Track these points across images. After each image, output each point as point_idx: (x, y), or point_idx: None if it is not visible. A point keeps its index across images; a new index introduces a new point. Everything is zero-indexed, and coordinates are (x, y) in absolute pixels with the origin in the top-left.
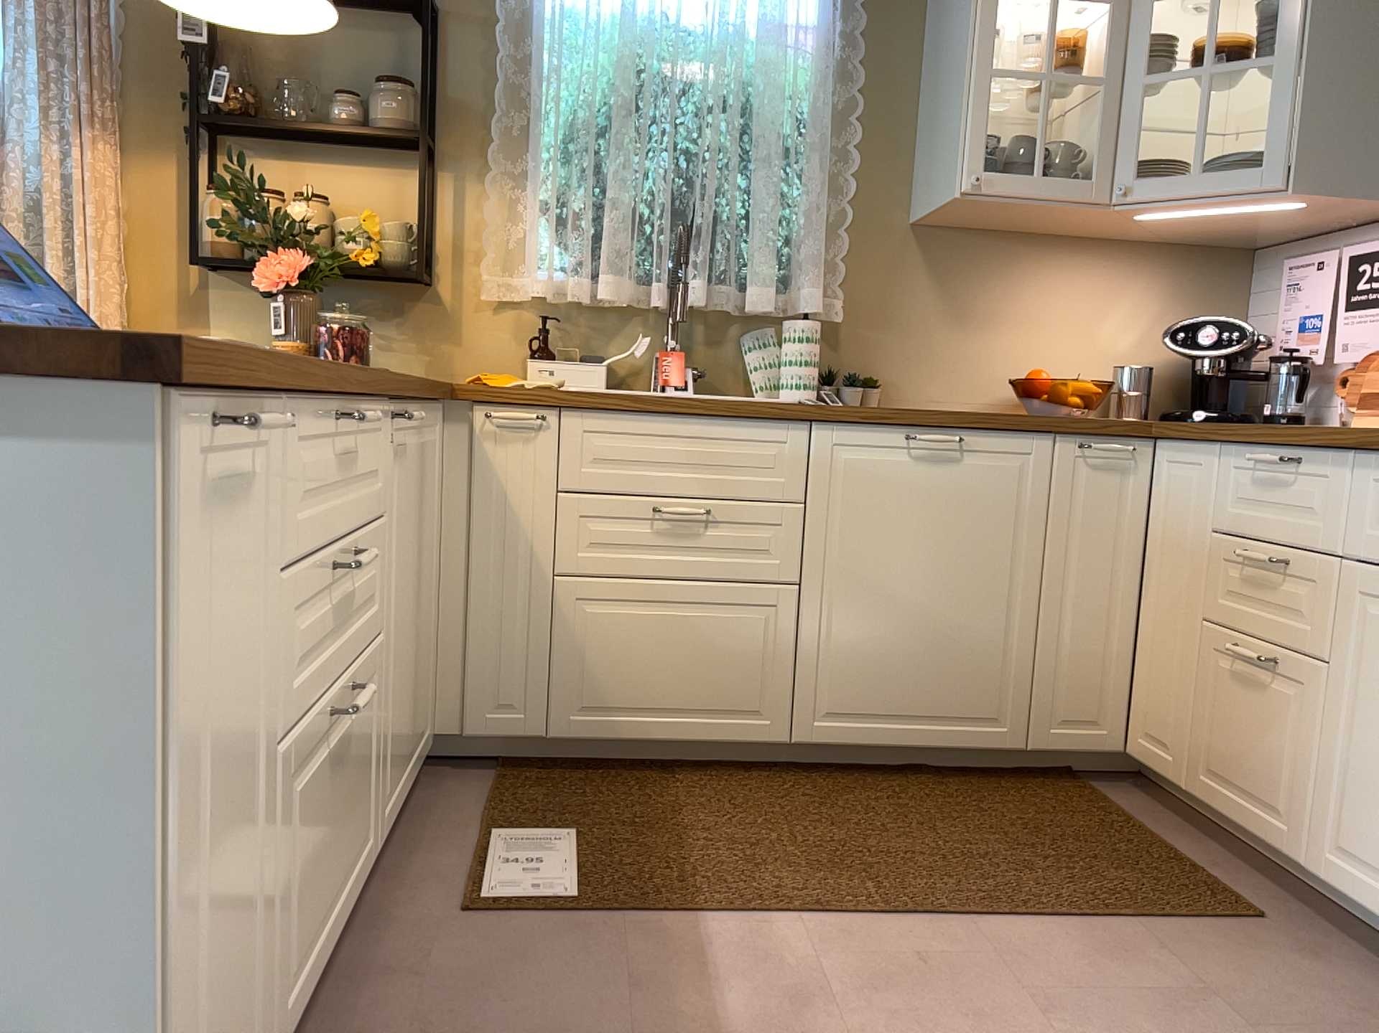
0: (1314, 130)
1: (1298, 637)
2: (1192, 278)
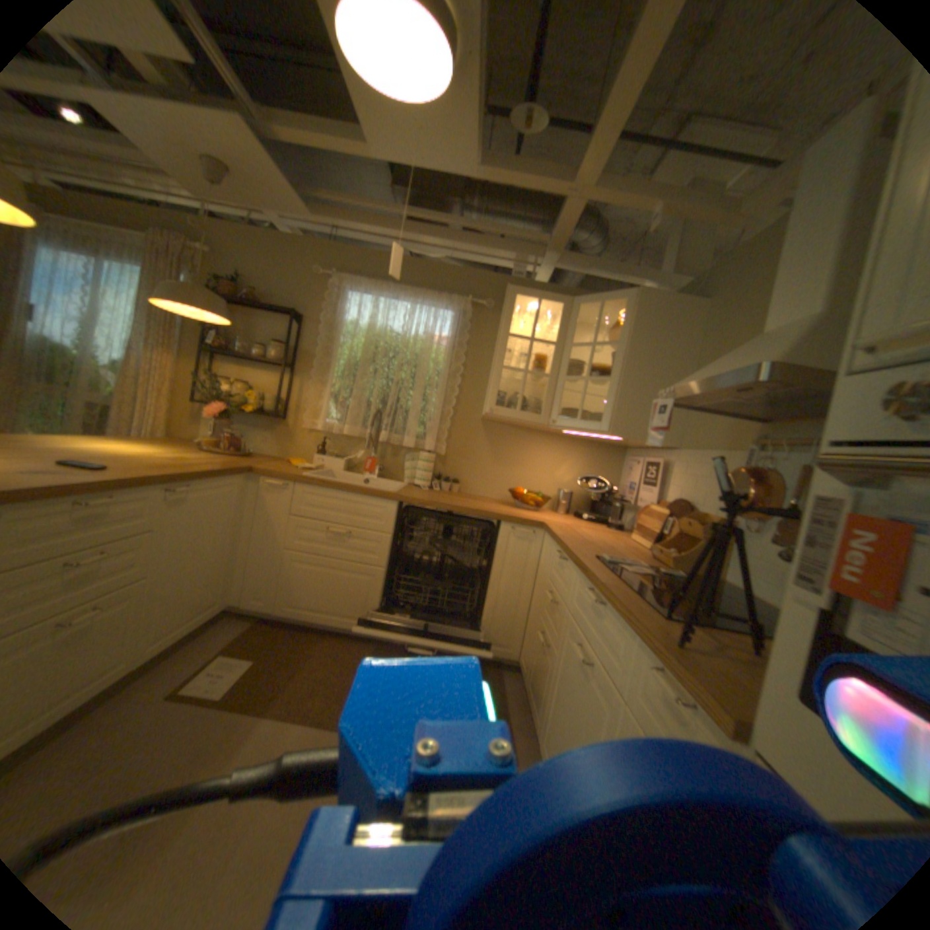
0: (622, 412)
1: (554, 639)
2: (598, 458)
